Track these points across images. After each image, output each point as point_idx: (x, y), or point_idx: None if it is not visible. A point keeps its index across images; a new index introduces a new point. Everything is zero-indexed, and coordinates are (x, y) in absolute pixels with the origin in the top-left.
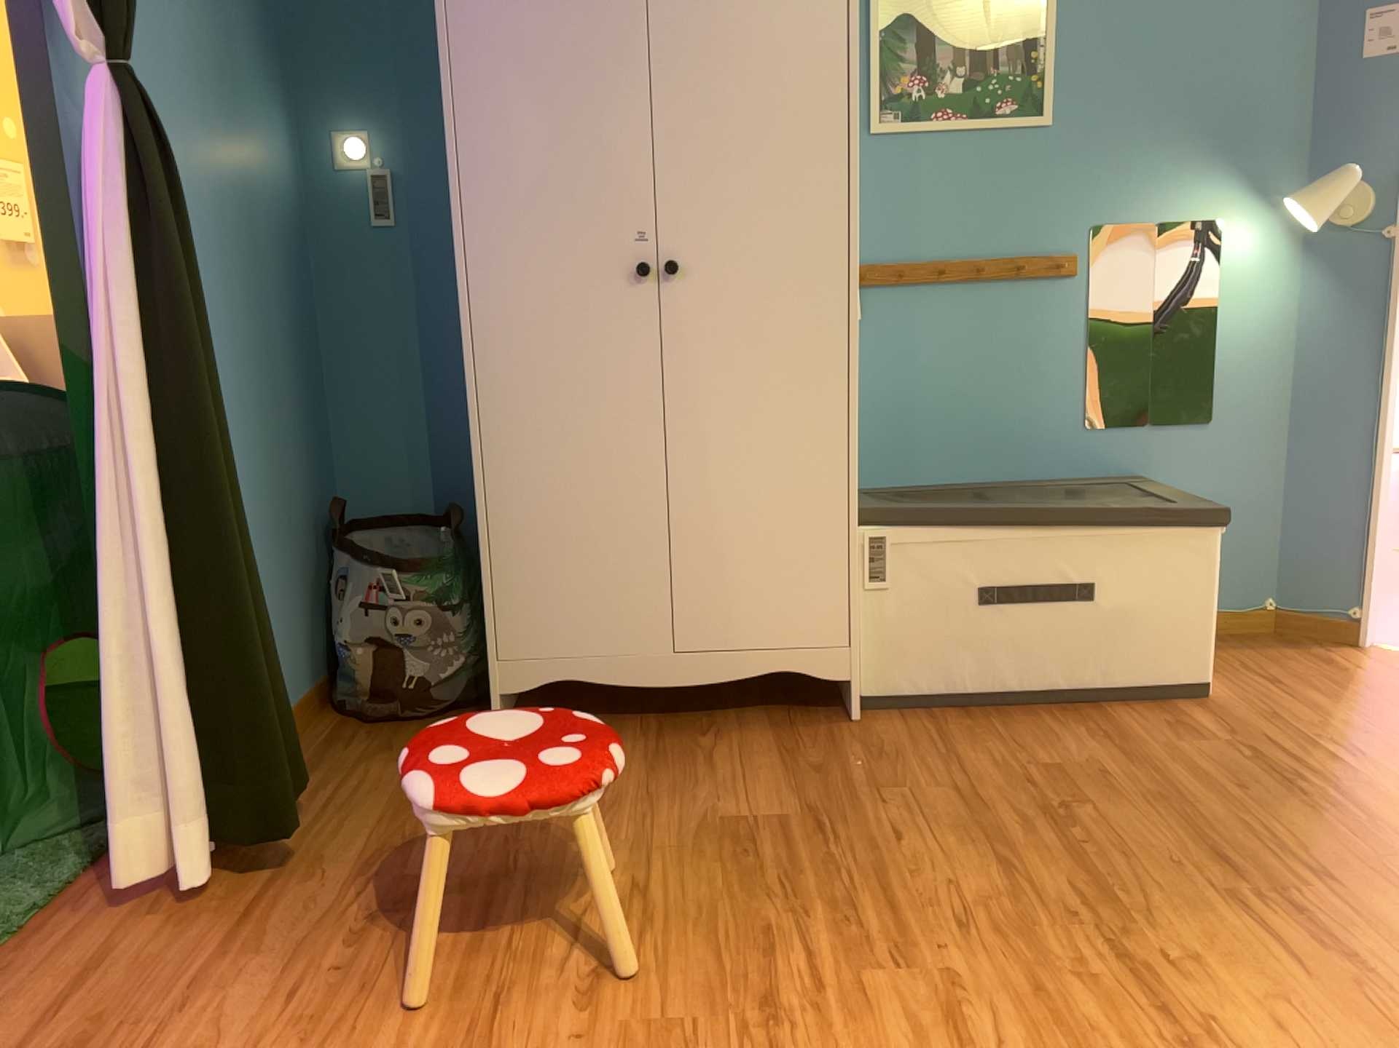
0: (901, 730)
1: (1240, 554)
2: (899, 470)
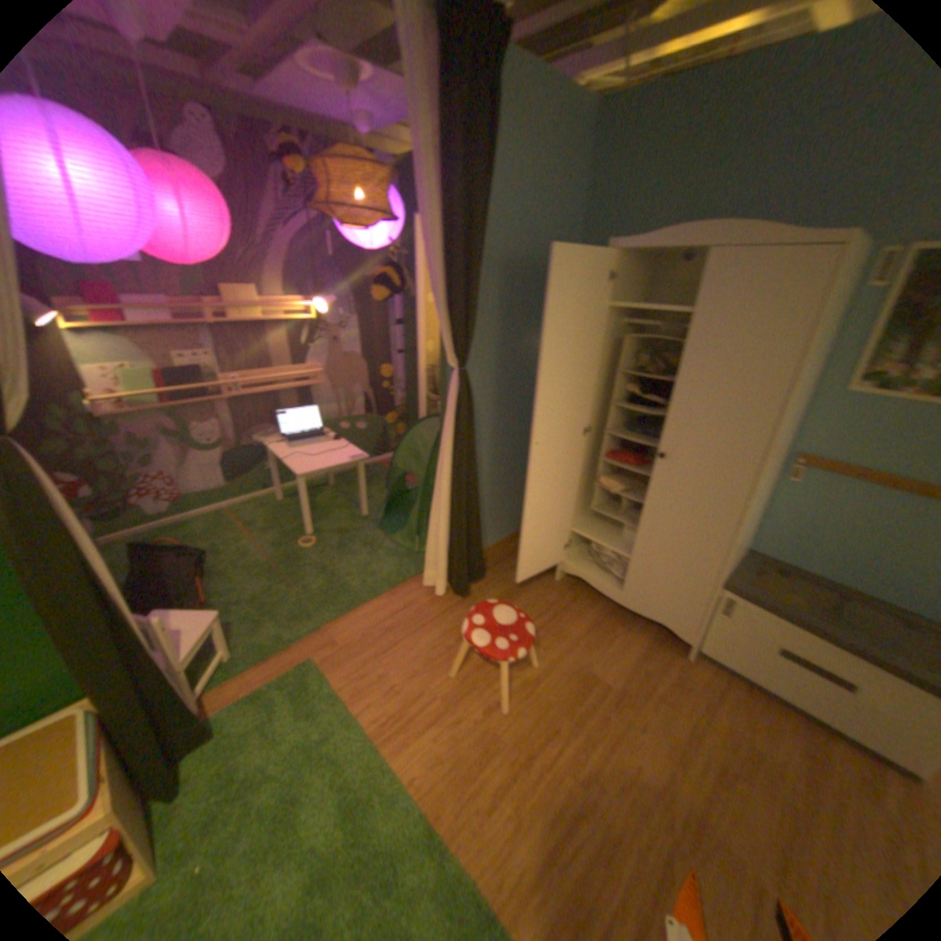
0: (710, 682)
1: None
2: (797, 559)
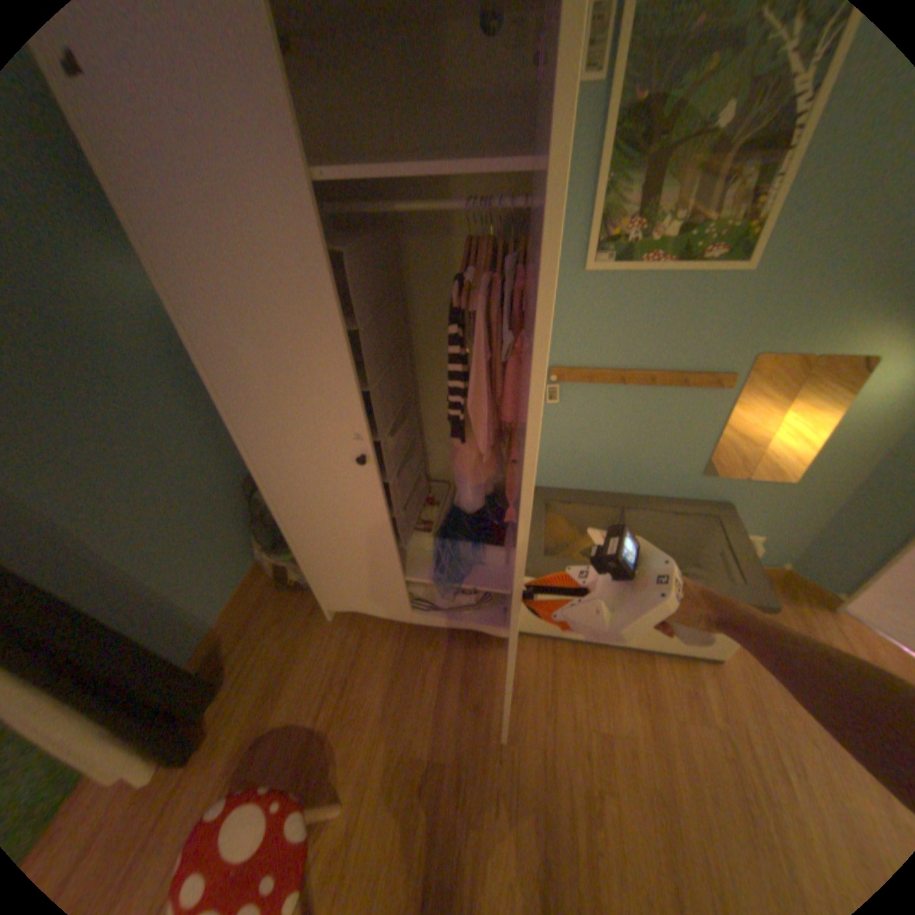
0: (537, 667)
1: (783, 544)
2: (572, 482)
